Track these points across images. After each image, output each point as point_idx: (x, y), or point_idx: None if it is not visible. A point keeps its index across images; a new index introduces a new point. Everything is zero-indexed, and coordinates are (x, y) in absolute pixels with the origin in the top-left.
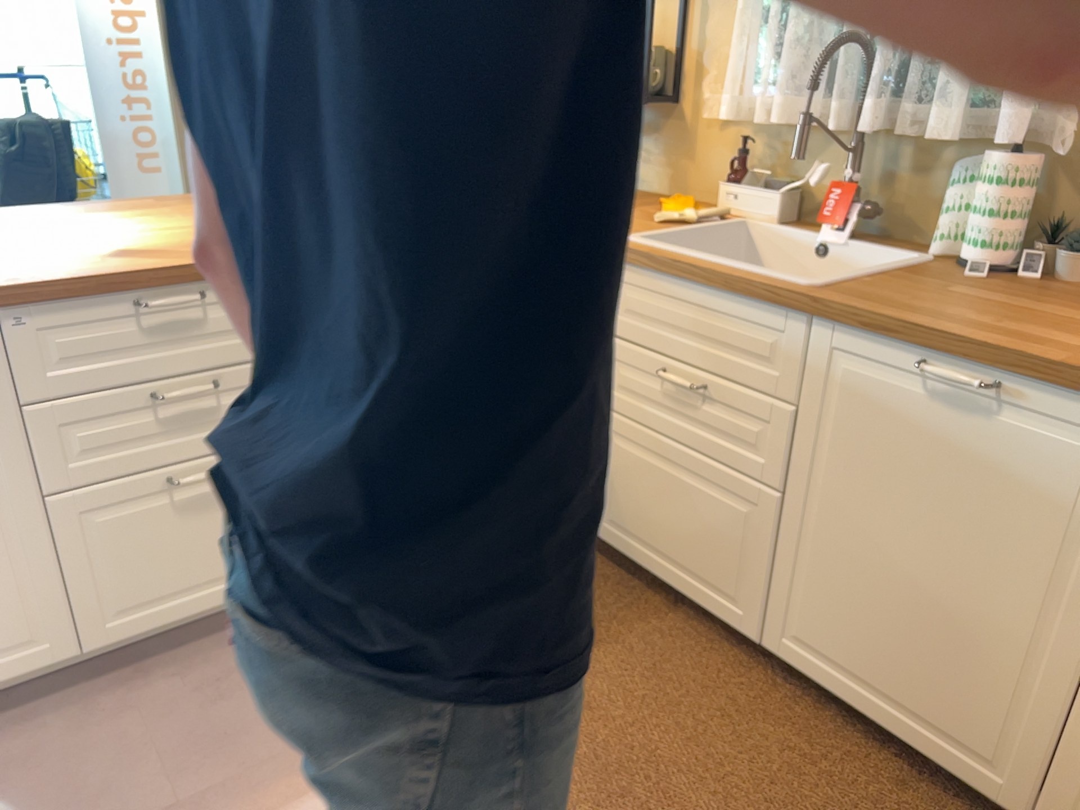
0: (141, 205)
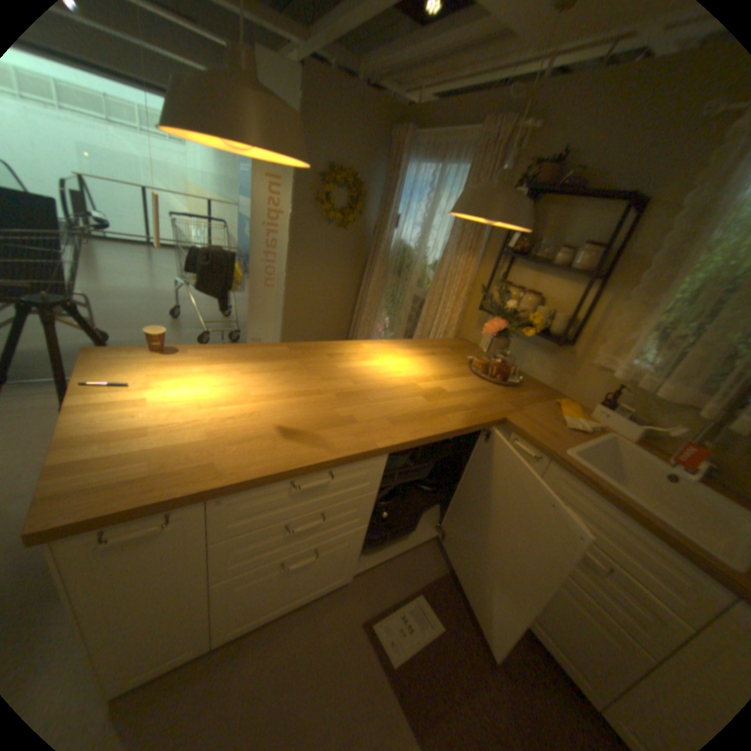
0: (282, 353)
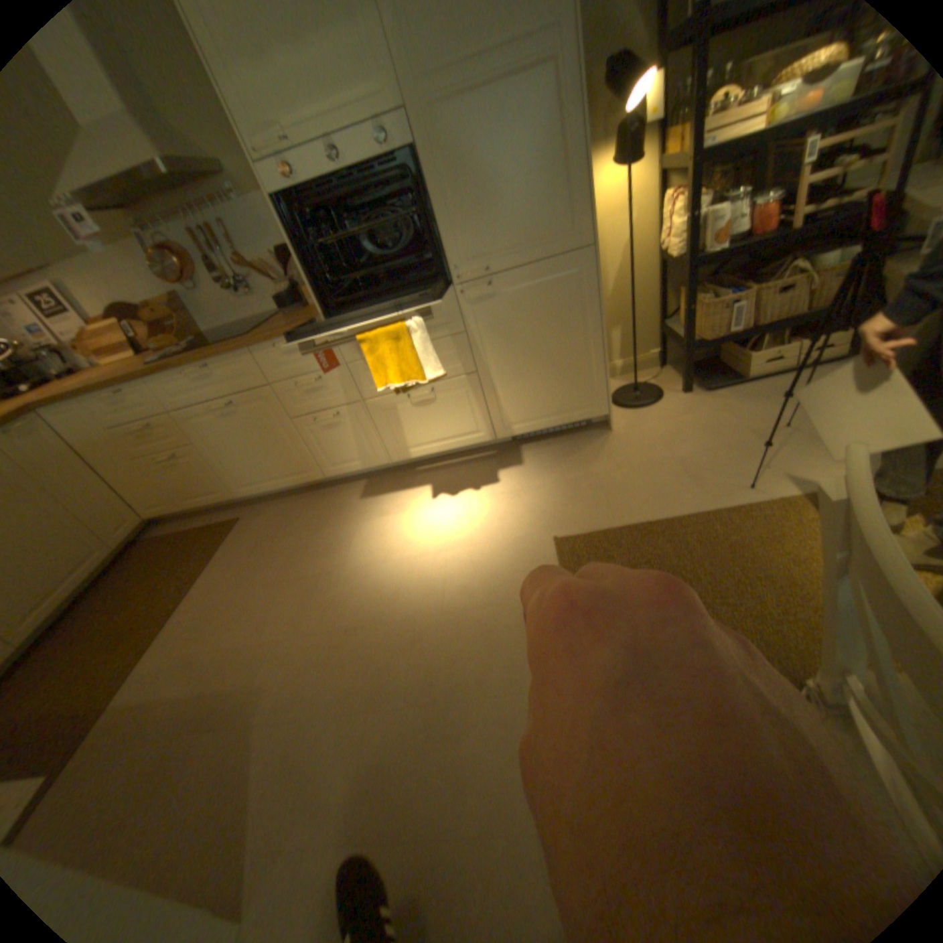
0: None
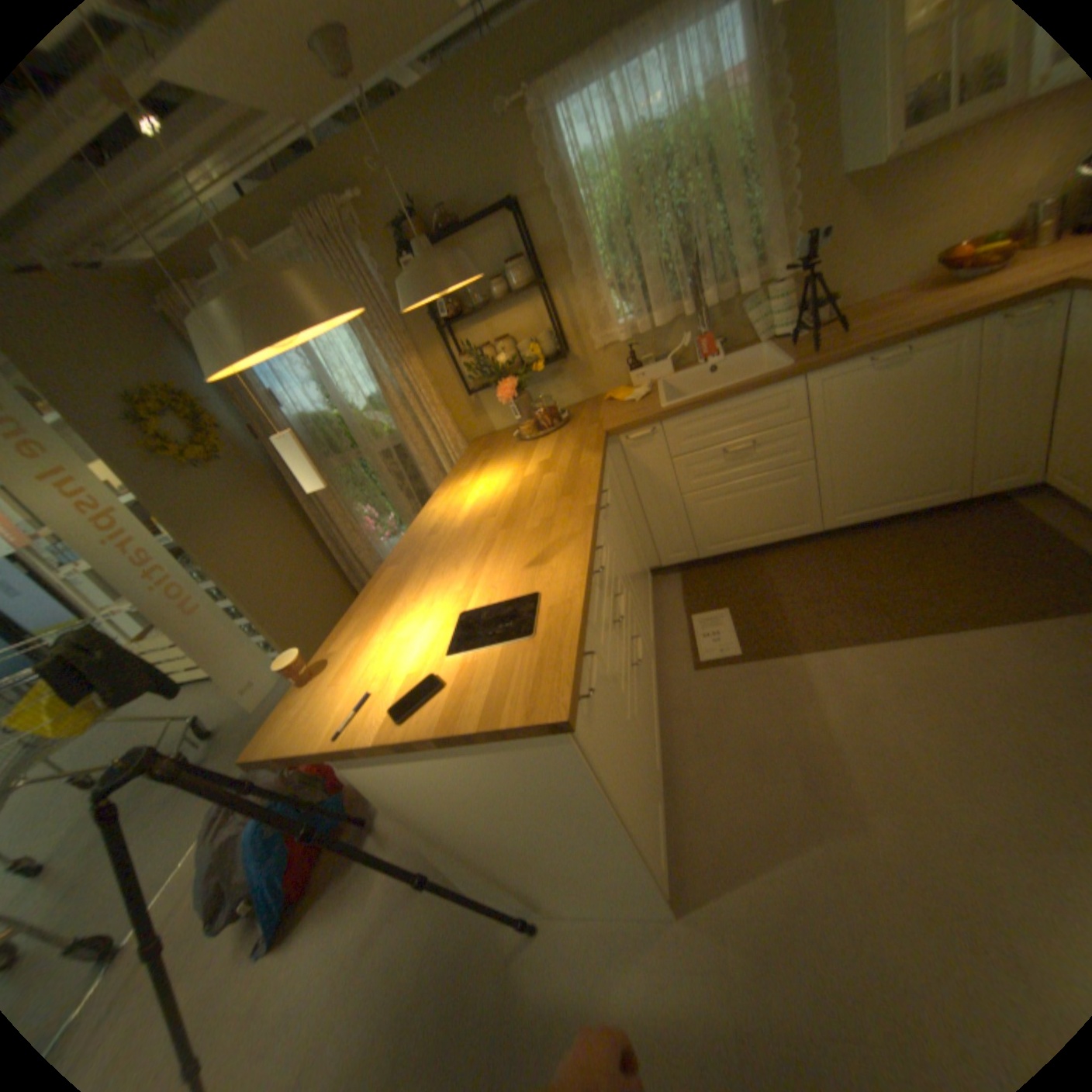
0: (398, 574)
